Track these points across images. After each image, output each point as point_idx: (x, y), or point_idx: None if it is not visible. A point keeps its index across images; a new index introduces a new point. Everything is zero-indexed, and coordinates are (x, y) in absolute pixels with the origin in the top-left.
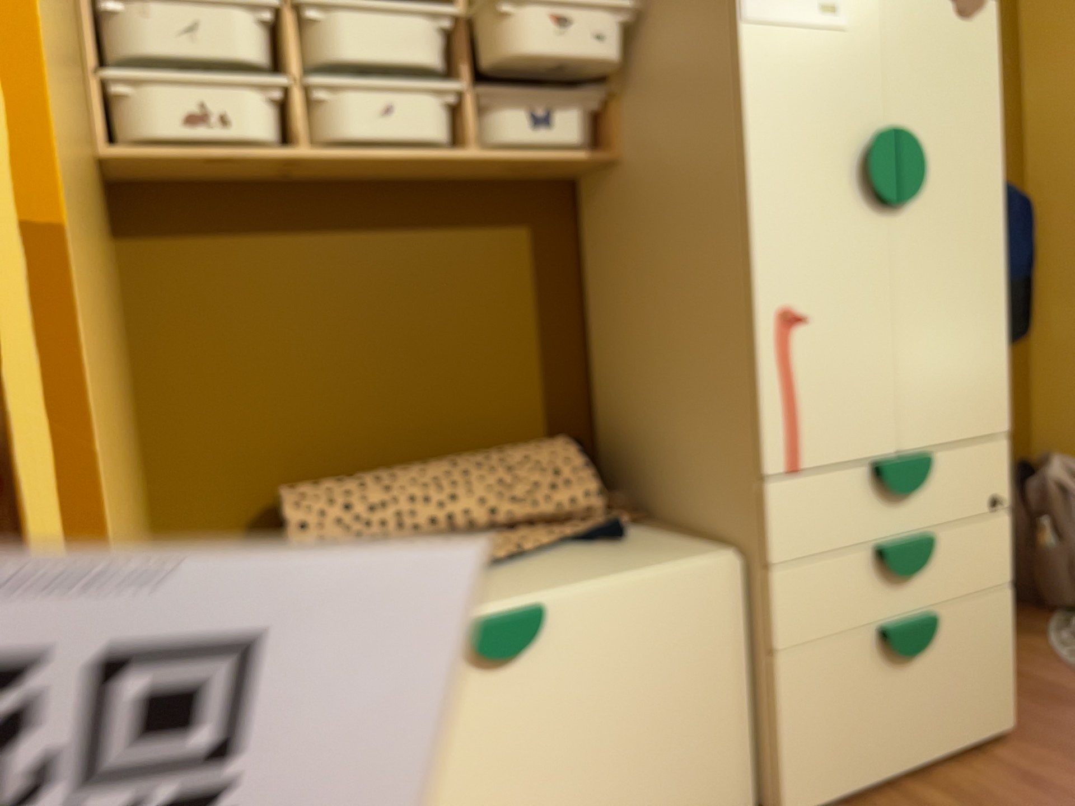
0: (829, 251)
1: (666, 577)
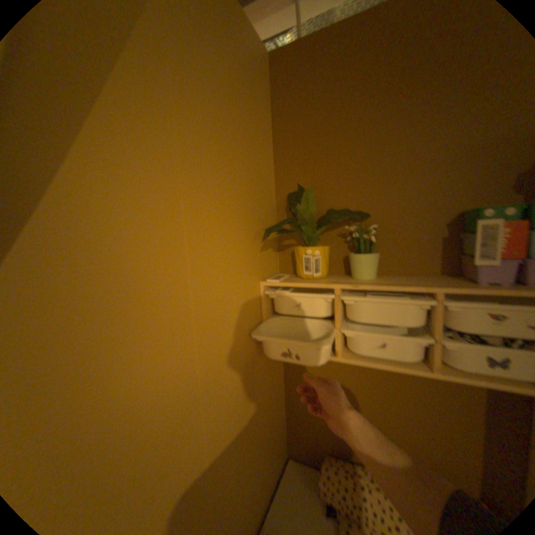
0: None
1: None
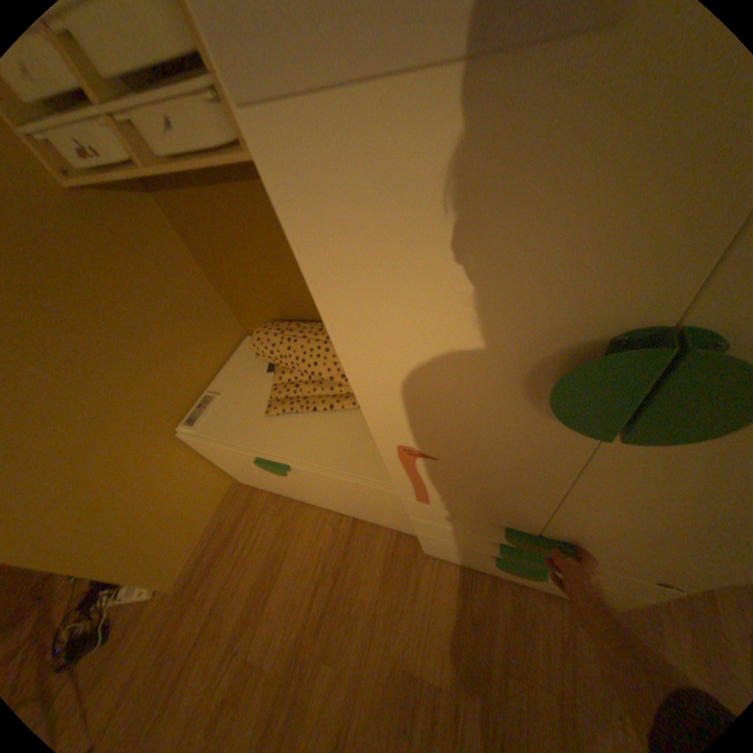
0: (466, 429)
1: (355, 480)
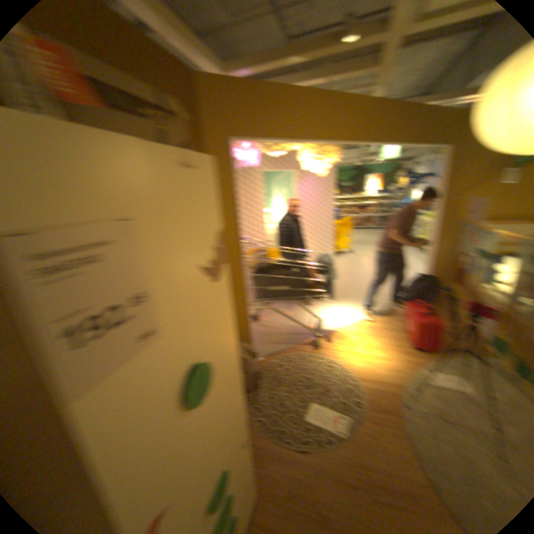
0: (172, 459)
1: None
